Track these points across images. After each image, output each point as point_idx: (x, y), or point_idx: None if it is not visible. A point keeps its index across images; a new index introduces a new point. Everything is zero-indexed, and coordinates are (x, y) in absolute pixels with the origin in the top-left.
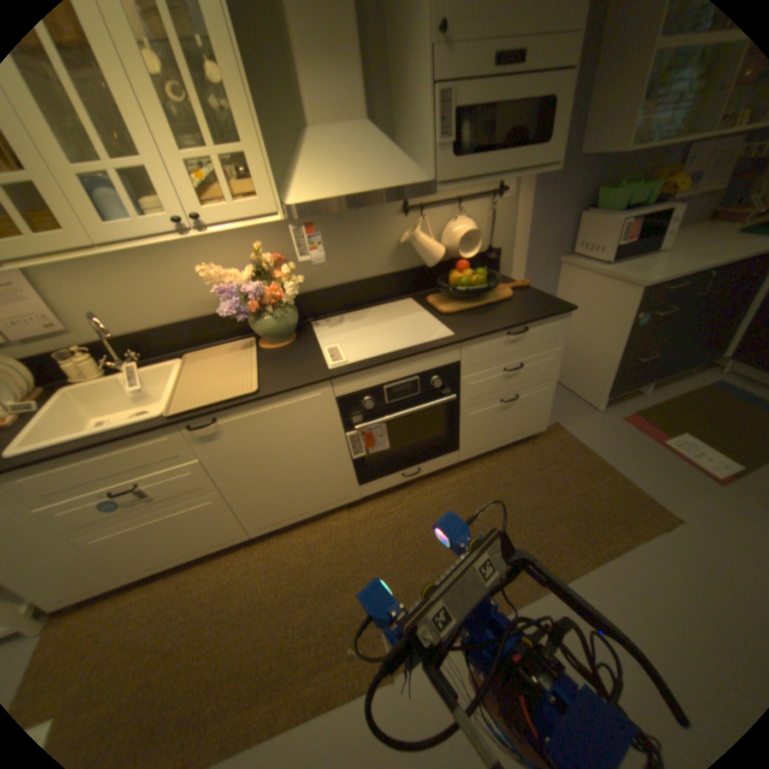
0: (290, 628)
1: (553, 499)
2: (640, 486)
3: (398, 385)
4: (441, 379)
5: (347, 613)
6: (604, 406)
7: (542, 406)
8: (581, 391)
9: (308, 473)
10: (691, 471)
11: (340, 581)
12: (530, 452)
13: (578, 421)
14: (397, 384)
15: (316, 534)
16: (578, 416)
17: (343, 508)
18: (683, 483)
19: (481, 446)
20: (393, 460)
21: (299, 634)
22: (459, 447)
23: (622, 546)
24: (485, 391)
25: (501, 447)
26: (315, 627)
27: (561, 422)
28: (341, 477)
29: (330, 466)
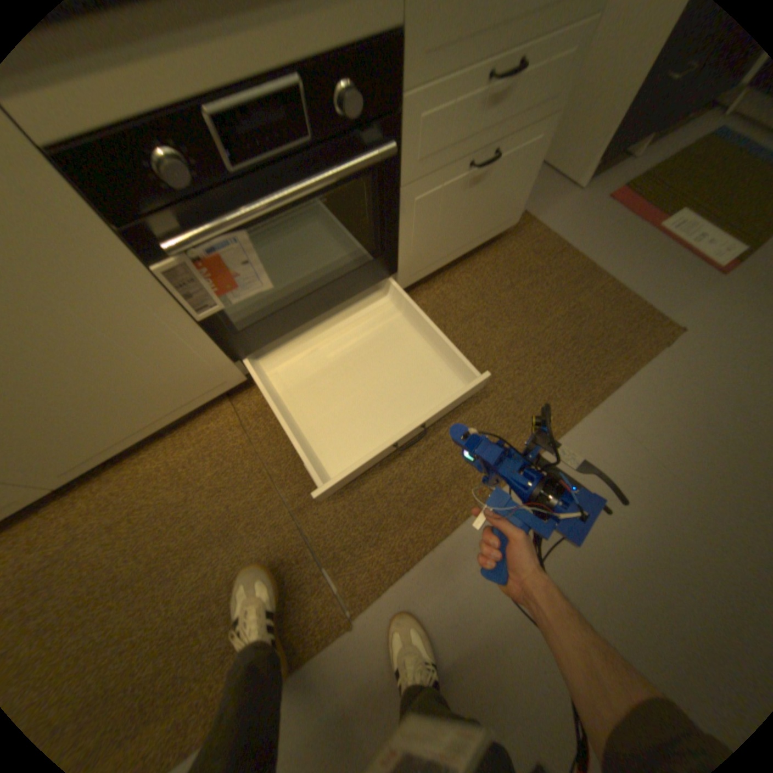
0: (174, 599)
1: (531, 326)
2: (633, 288)
3: (245, 103)
4: (358, 91)
5: (262, 552)
6: (589, 176)
7: (524, 176)
8: (557, 155)
9: (102, 366)
10: (689, 259)
11: (241, 509)
12: (494, 261)
13: (551, 204)
14: (242, 100)
15: (184, 446)
16: (551, 197)
17: (220, 398)
18: (681, 276)
19: (430, 260)
20: (287, 307)
21: (192, 603)
22: (397, 266)
23: (619, 373)
24: (447, 136)
25: (456, 258)
26: (216, 585)
27: (529, 209)
28: (188, 356)
29: (149, 342)
